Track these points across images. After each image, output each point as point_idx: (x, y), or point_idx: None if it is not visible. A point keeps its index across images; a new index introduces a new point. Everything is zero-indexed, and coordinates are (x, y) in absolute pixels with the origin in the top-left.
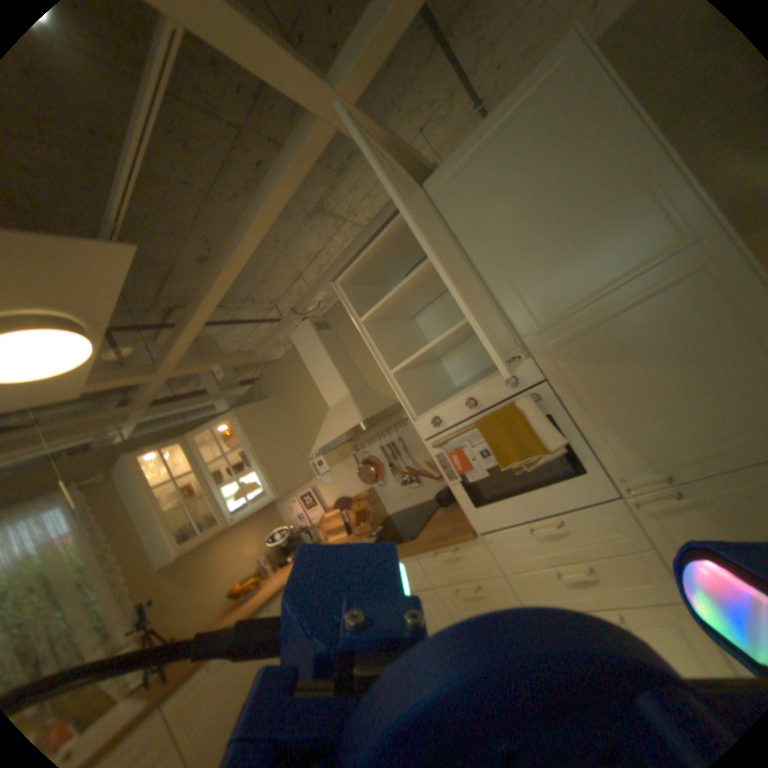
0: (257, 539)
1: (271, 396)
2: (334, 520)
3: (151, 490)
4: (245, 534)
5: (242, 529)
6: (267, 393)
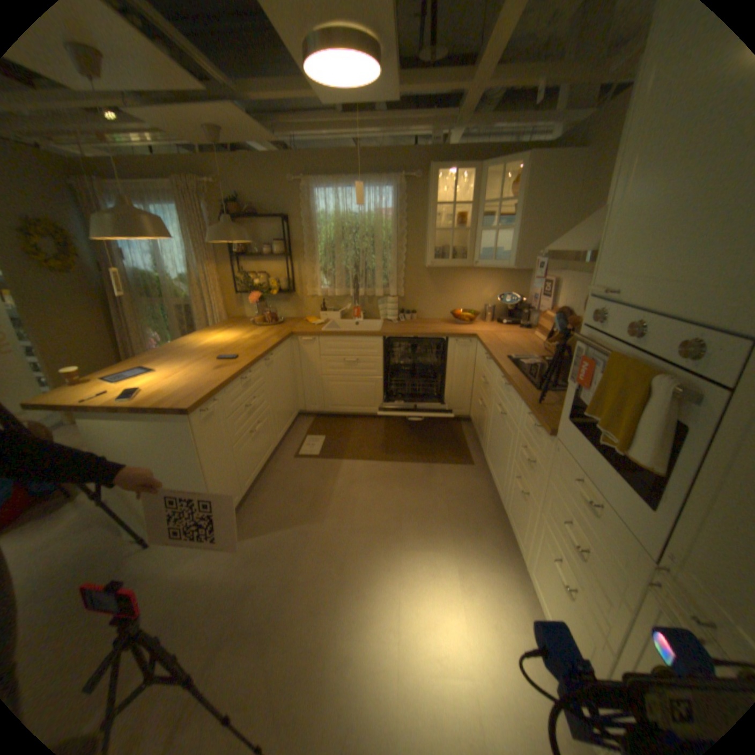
0: (499, 291)
1: (592, 150)
2: (549, 324)
3: (448, 205)
4: (492, 281)
5: (493, 276)
6: (591, 142)
